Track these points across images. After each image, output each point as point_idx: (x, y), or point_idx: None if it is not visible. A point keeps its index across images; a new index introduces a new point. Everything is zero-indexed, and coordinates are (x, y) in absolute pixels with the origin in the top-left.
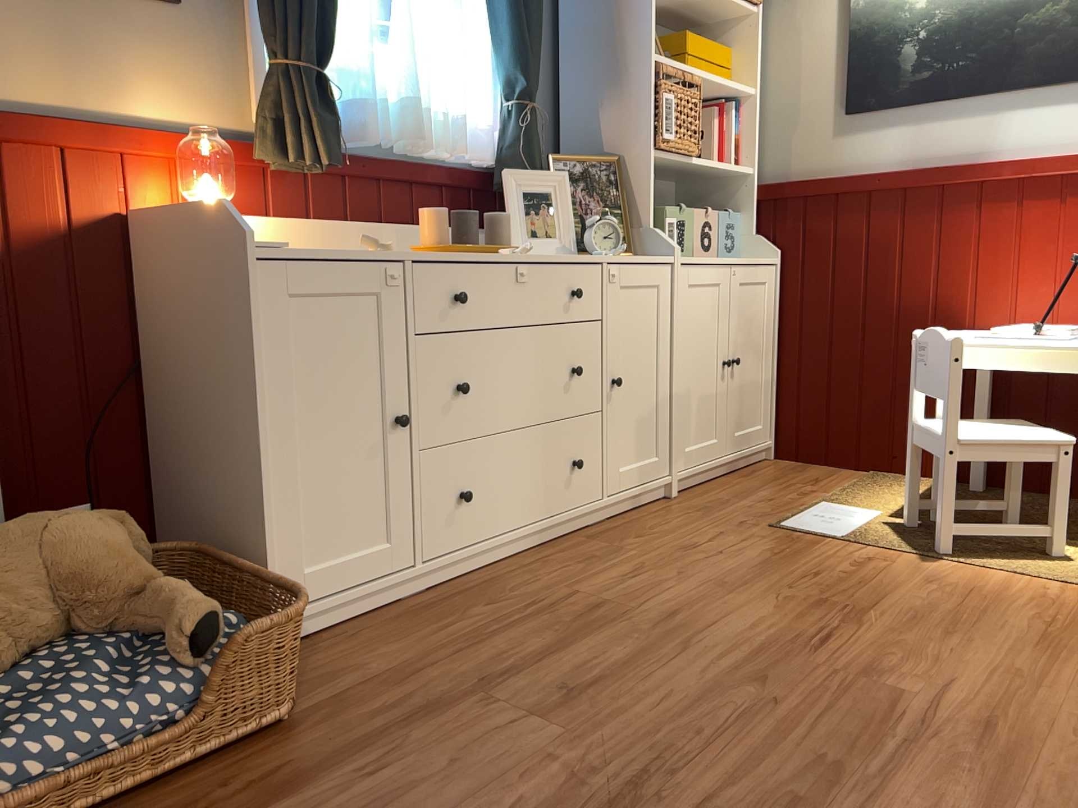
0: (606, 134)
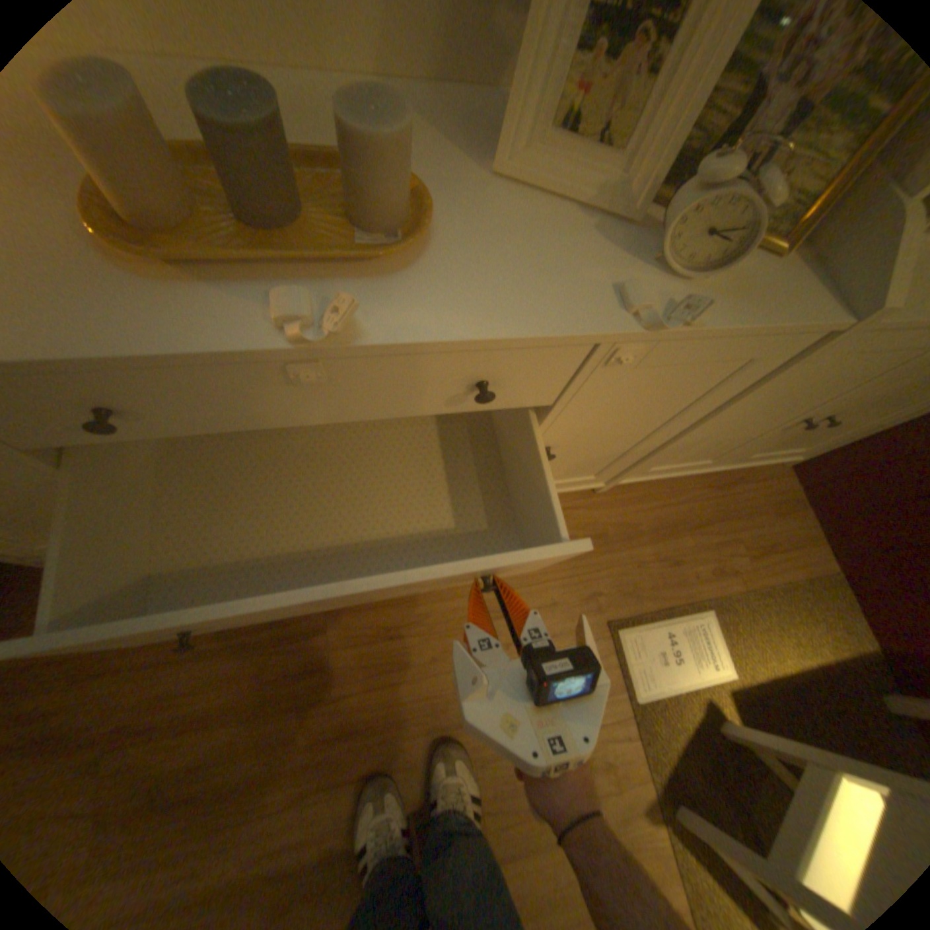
0: None
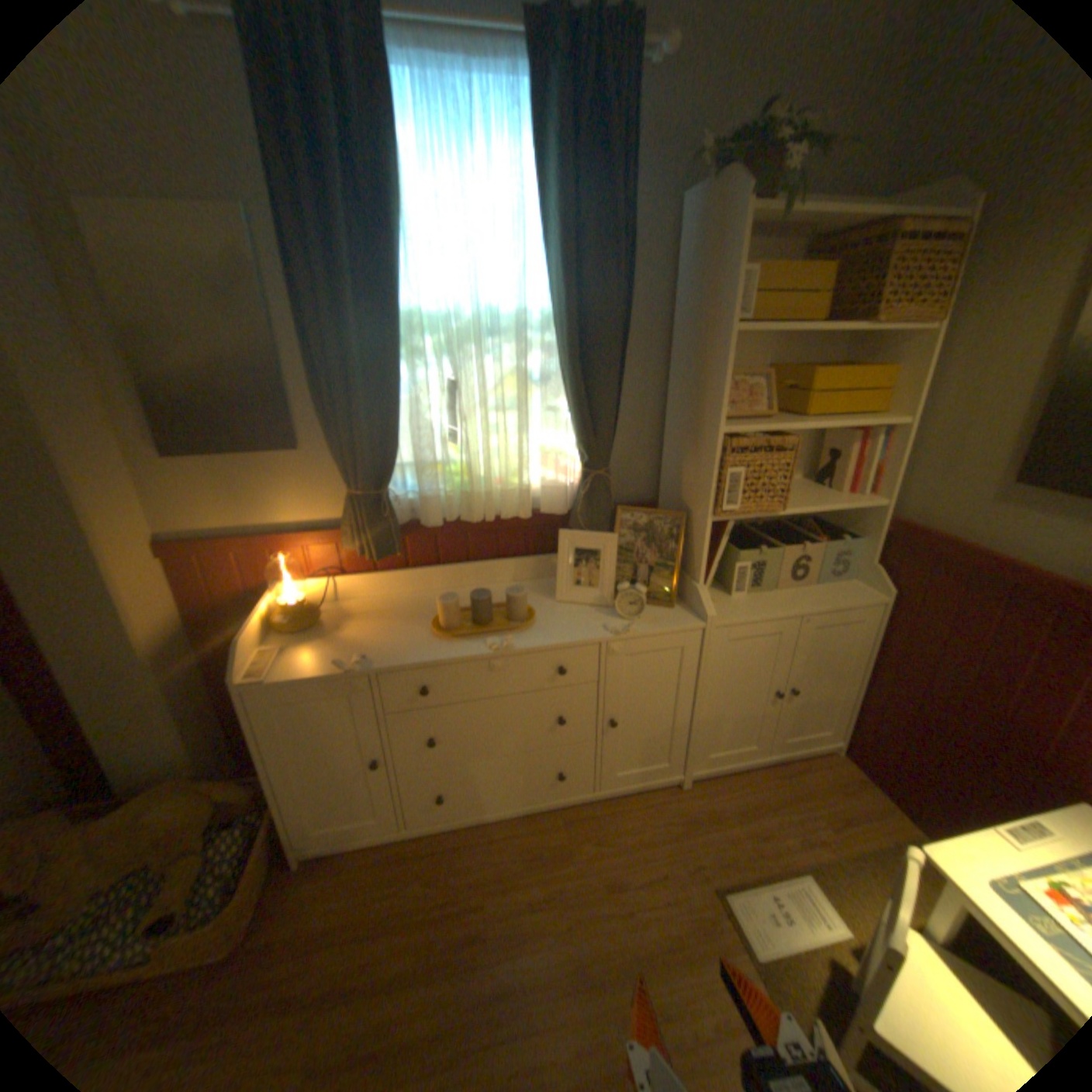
0: (684, 485)
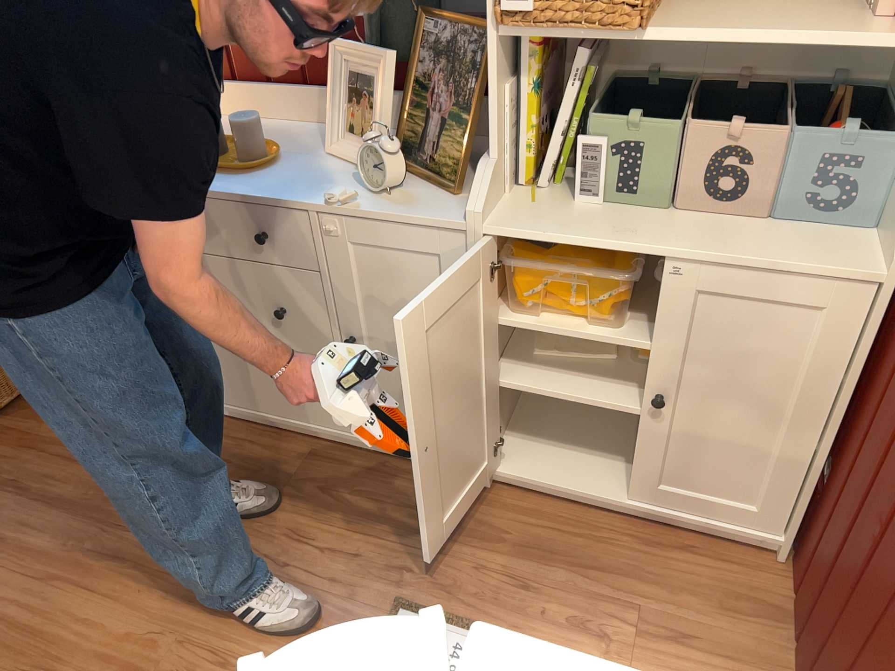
0: None
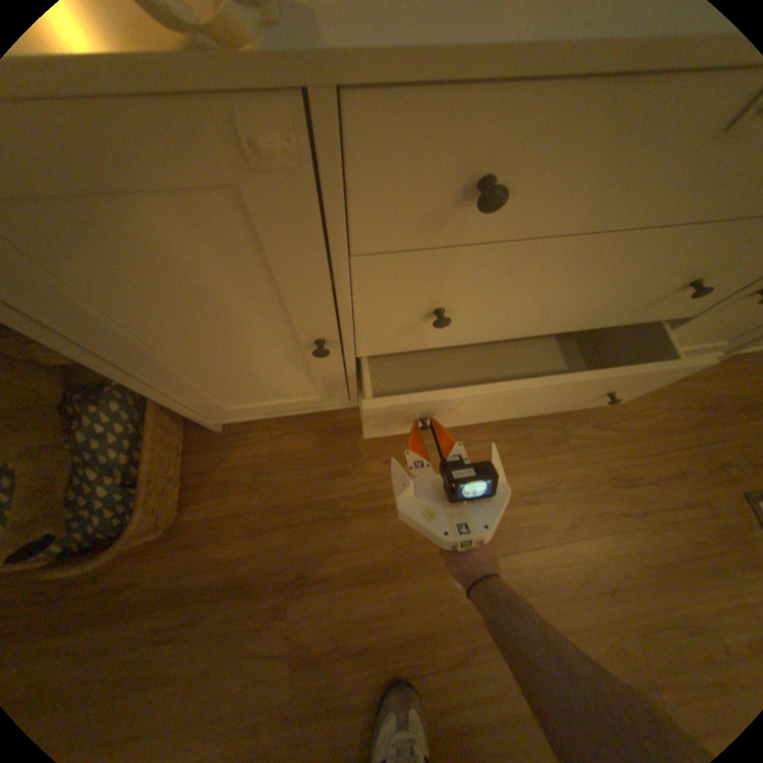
0: None
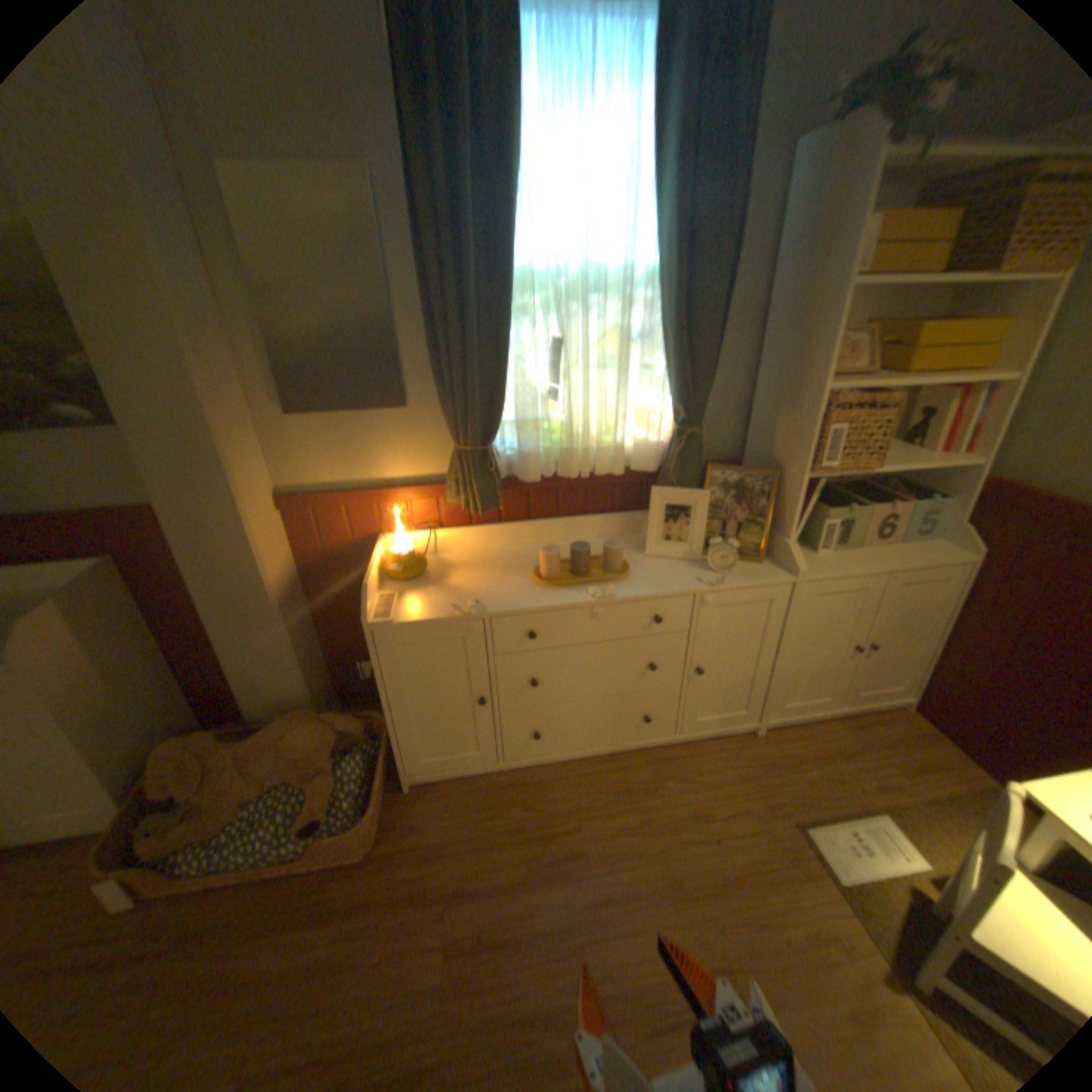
0: (777, 443)
